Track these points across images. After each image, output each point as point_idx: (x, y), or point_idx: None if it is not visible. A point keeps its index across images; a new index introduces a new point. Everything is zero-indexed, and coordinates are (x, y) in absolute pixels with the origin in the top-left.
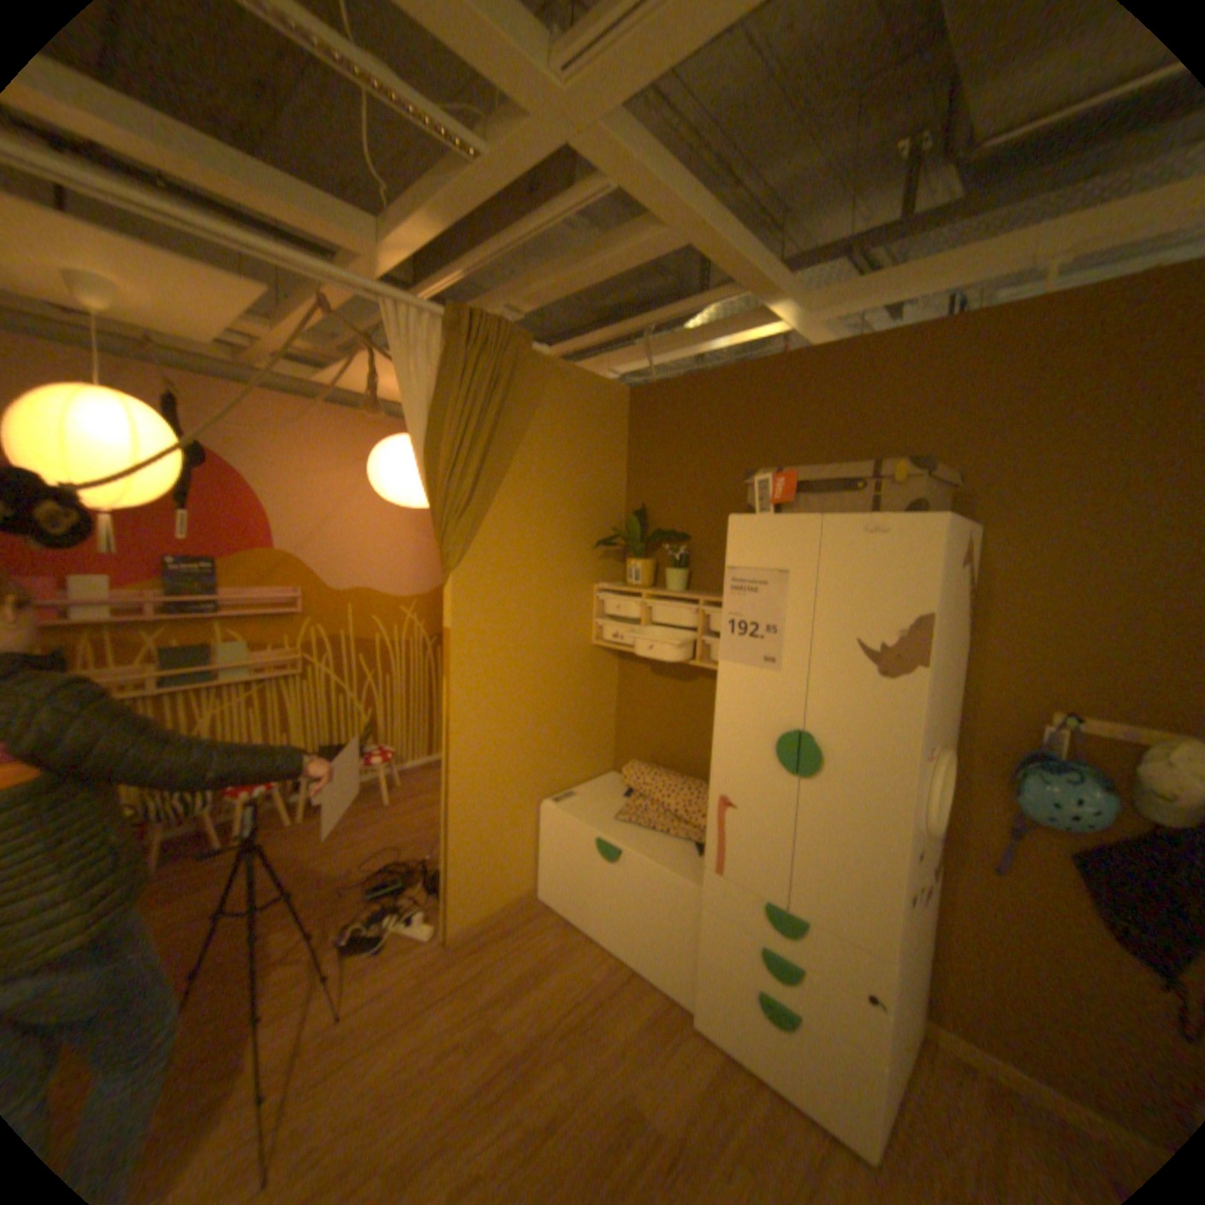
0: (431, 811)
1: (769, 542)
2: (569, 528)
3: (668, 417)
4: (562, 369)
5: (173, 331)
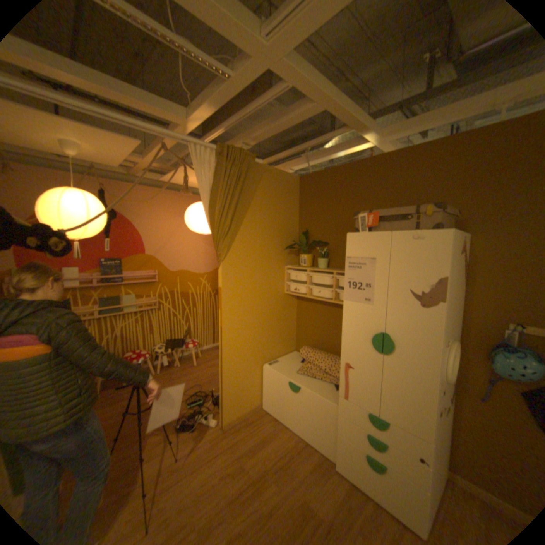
0: (214, 368)
1: (366, 245)
2: (273, 241)
3: (317, 189)
4: (268, 169)
5: (102, 161)
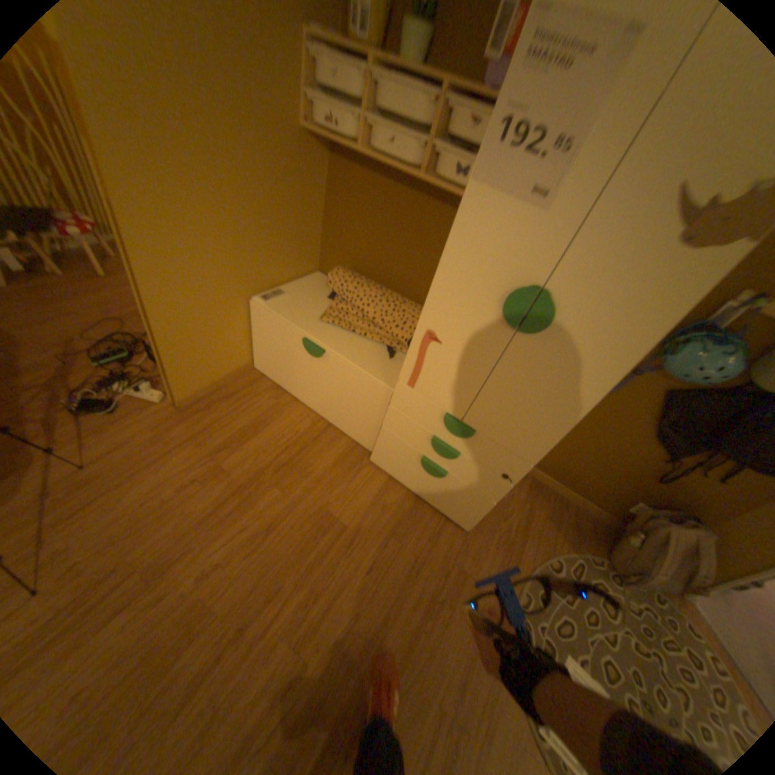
0: None
1: None
2: None
3: None
4: None
5: None
